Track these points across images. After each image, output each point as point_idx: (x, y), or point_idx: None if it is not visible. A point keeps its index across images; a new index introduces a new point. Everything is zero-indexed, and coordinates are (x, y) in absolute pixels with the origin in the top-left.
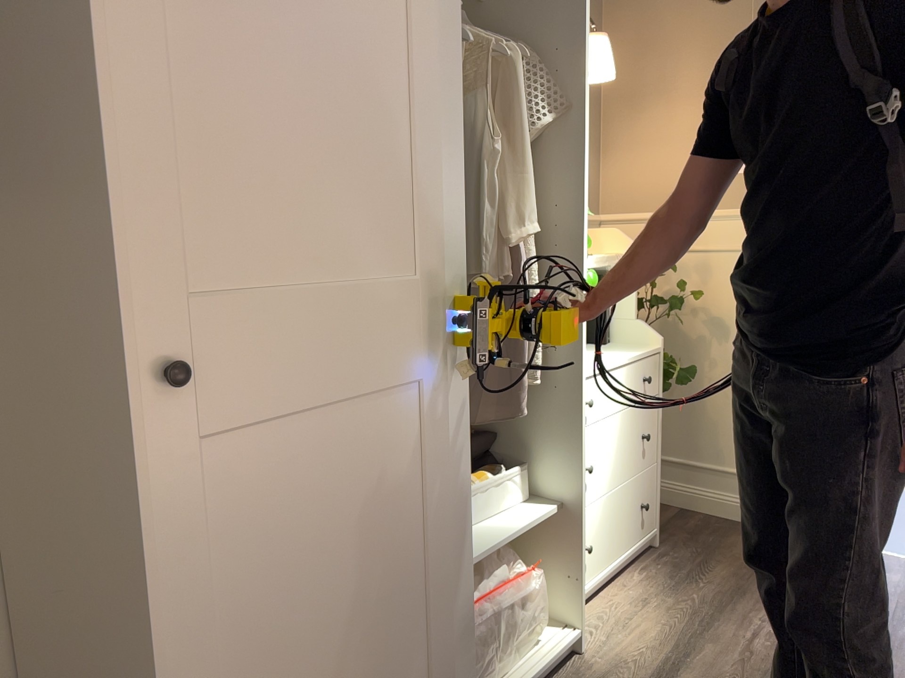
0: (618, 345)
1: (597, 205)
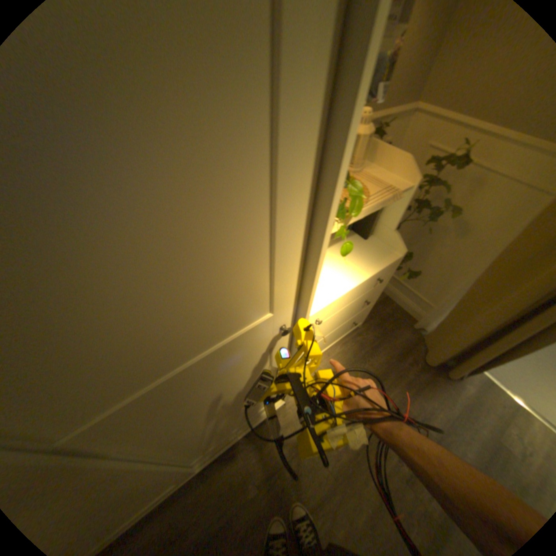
0: (373, 242)
1: (418, 91)
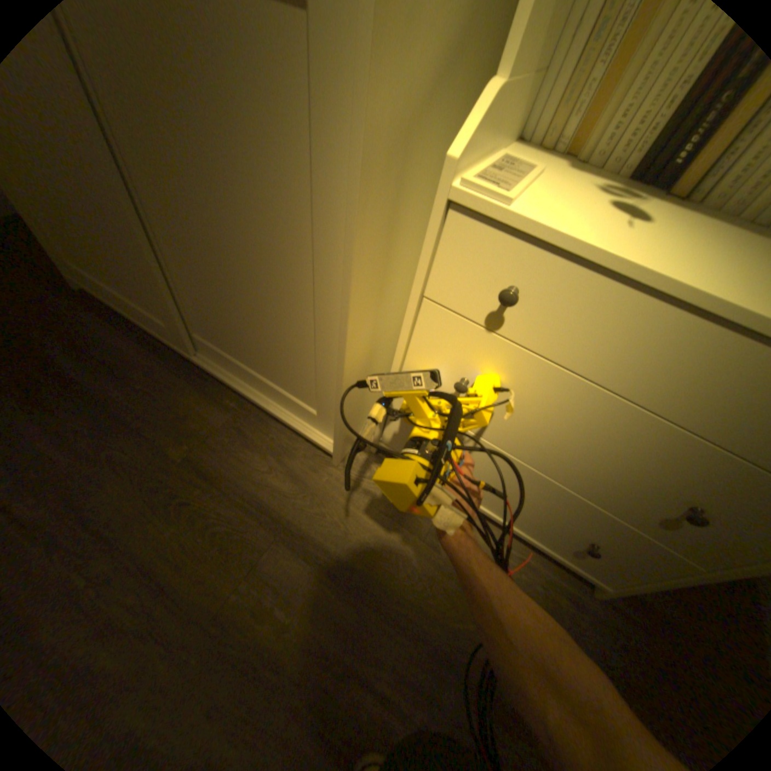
0: None
1: None
